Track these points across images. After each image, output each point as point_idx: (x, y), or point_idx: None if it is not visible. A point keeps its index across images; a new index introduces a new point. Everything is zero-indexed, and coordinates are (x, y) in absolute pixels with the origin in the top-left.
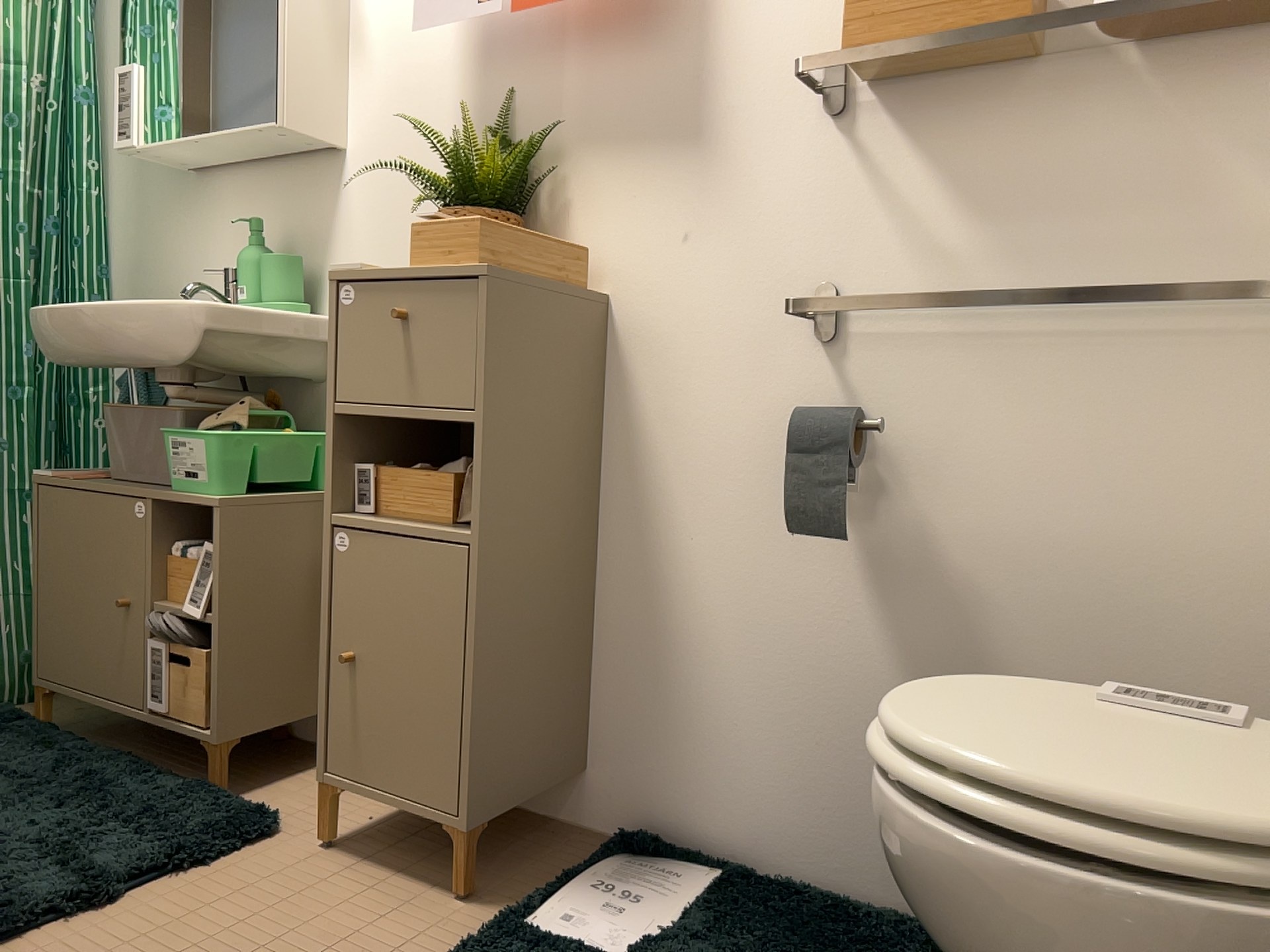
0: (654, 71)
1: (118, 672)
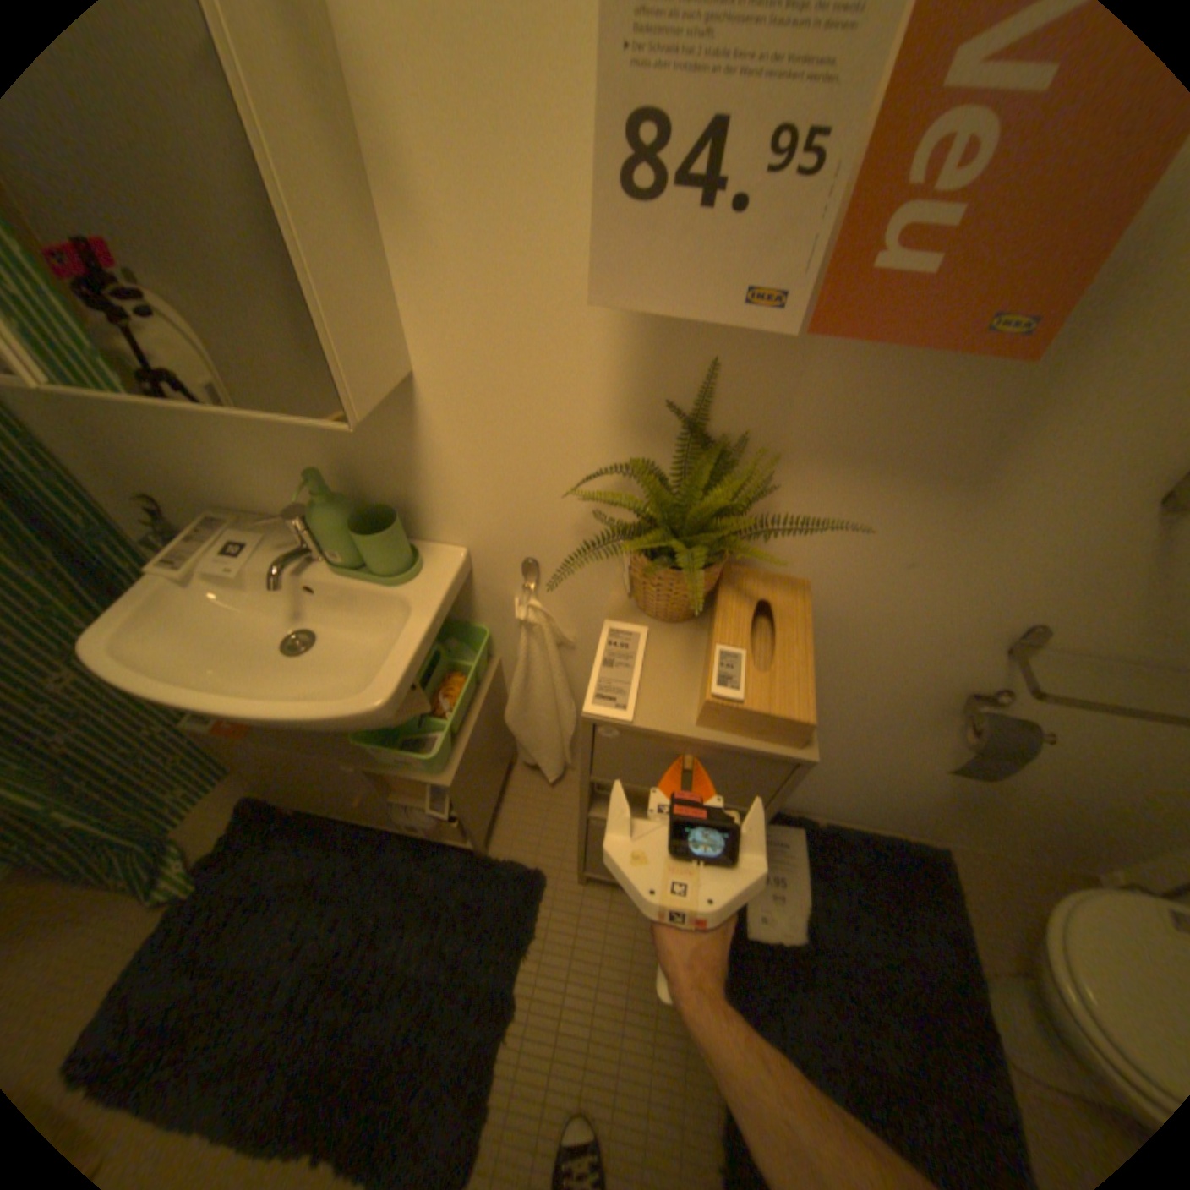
0: (959, 391)
1: (366, 818)
